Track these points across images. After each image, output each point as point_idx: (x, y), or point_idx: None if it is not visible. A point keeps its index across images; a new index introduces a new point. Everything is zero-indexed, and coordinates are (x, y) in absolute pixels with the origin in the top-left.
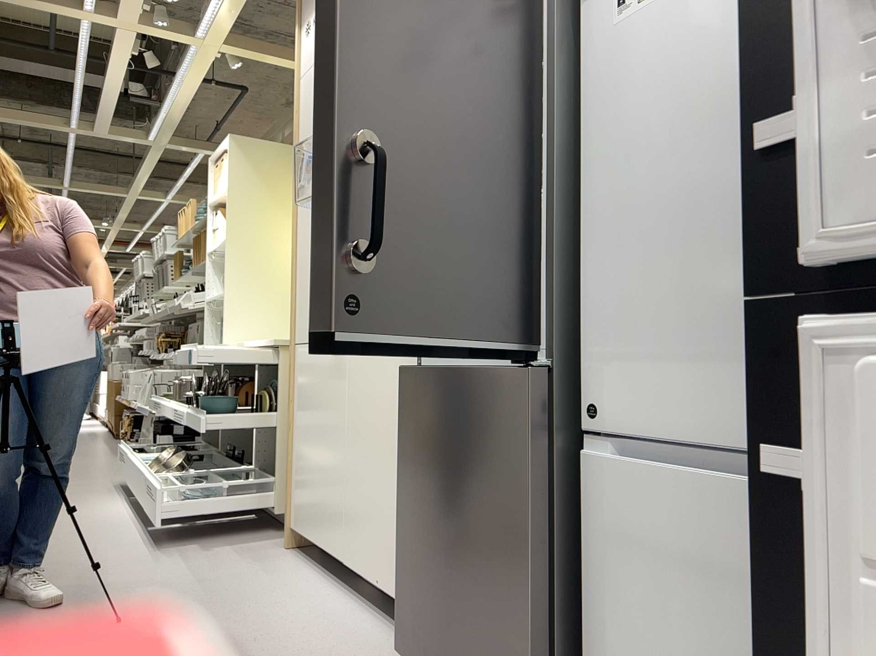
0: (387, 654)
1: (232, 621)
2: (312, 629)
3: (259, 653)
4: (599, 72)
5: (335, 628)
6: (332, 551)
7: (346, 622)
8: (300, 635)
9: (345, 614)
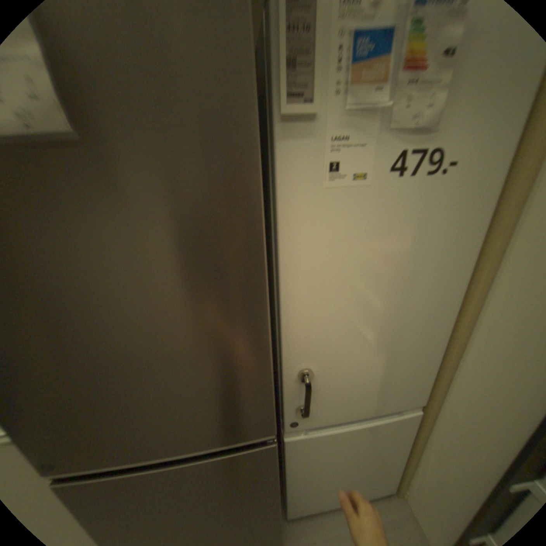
0: None
1: None
2: None
3: None
4: (299, 223)
5: None
6: None
7: None
8: None
9: None
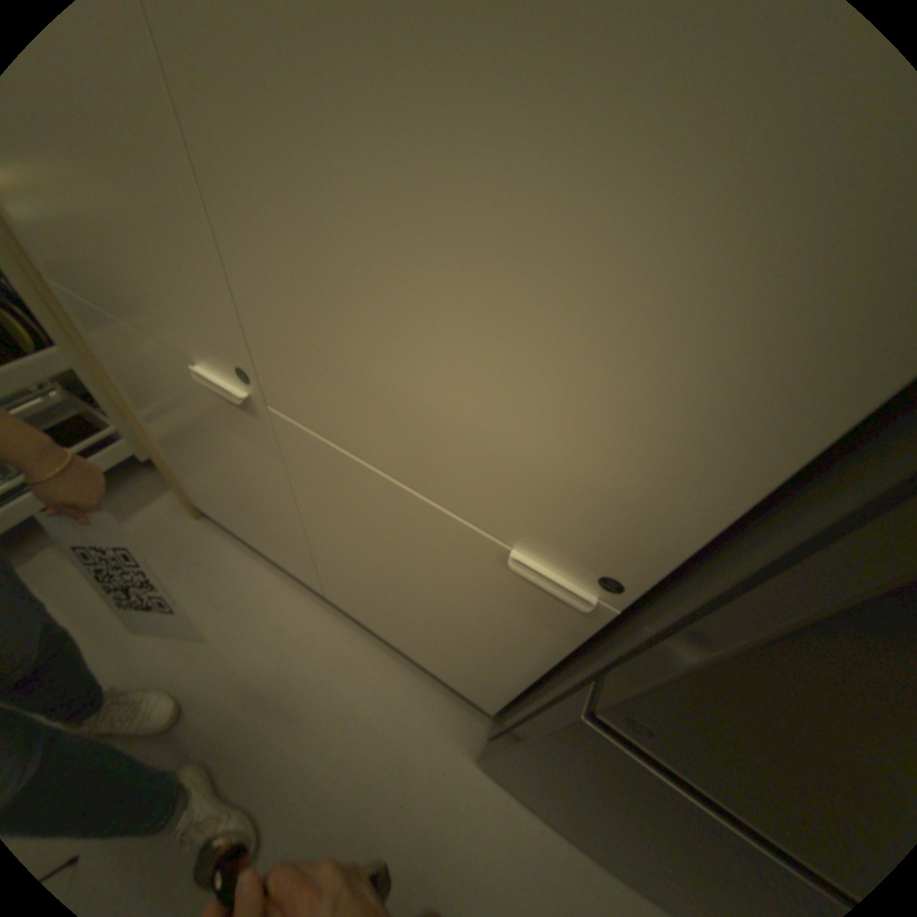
0: (452, 737)
1: (239, 751)
2: (346, 721)
3: (322, 817)
4: None
5: (368, 703)
6: (296, 573)
7: (373, 683)
8: (341, 742)
9: (361, 662)
